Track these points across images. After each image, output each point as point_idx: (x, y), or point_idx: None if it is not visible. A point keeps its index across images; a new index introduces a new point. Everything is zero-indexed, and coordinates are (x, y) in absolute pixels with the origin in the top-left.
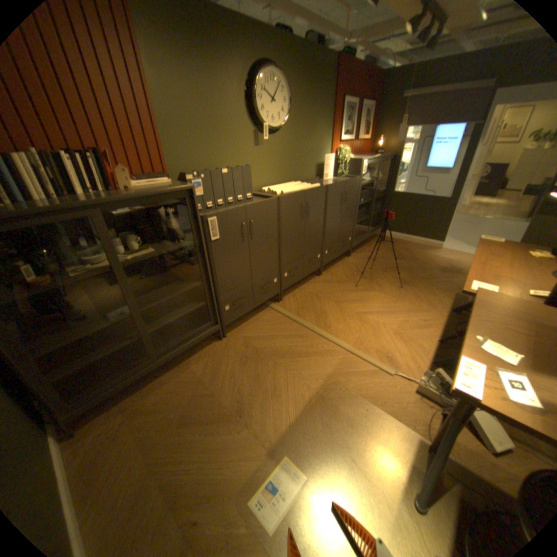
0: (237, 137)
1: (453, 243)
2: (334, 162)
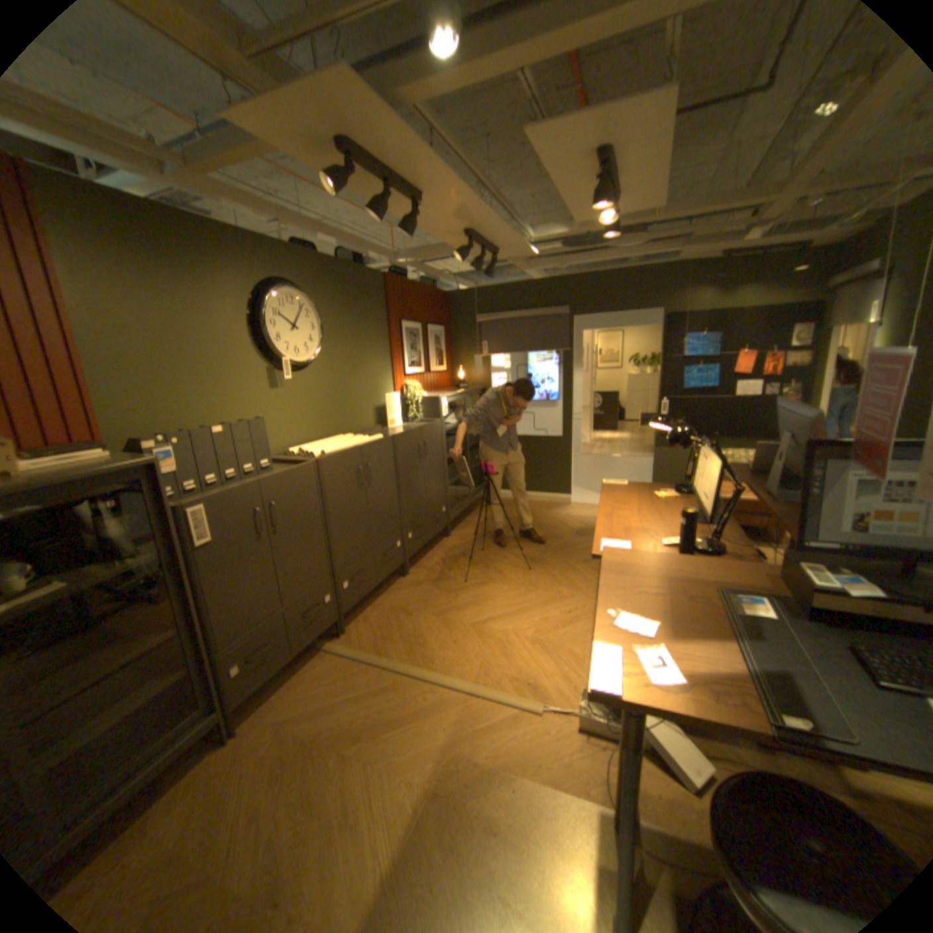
0: (238, 378)
1: (583, 495)
2: (400, 402)
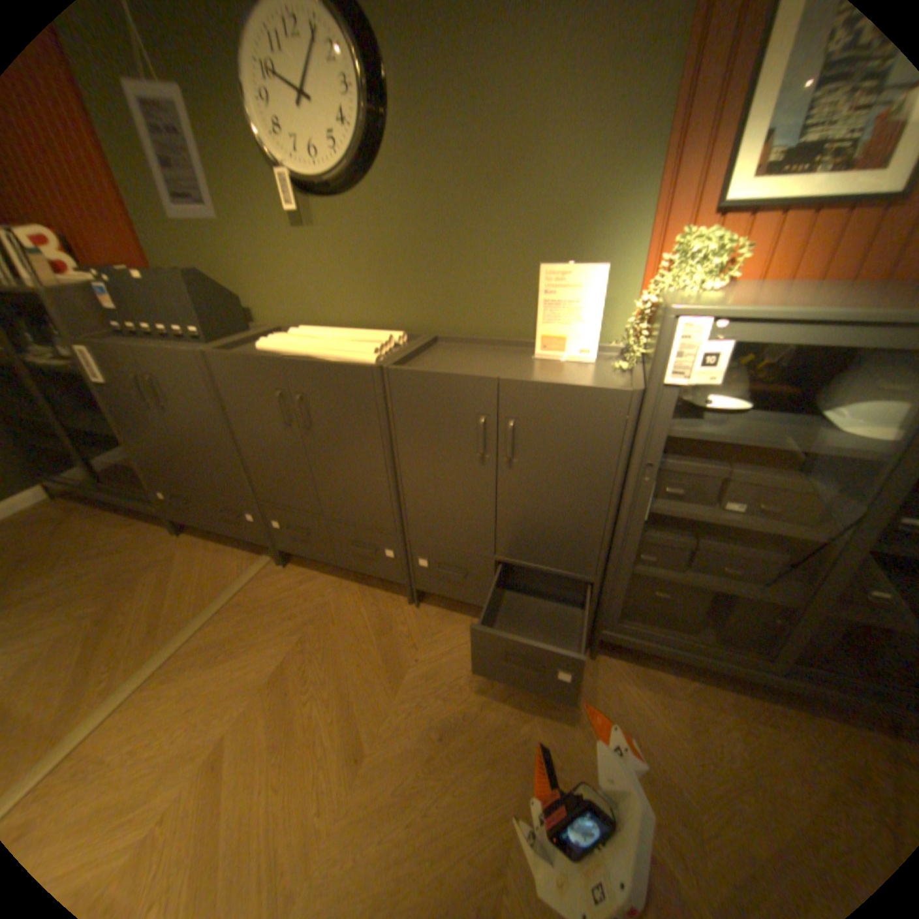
0: (244, 205)
1: None
2: (605, 295)
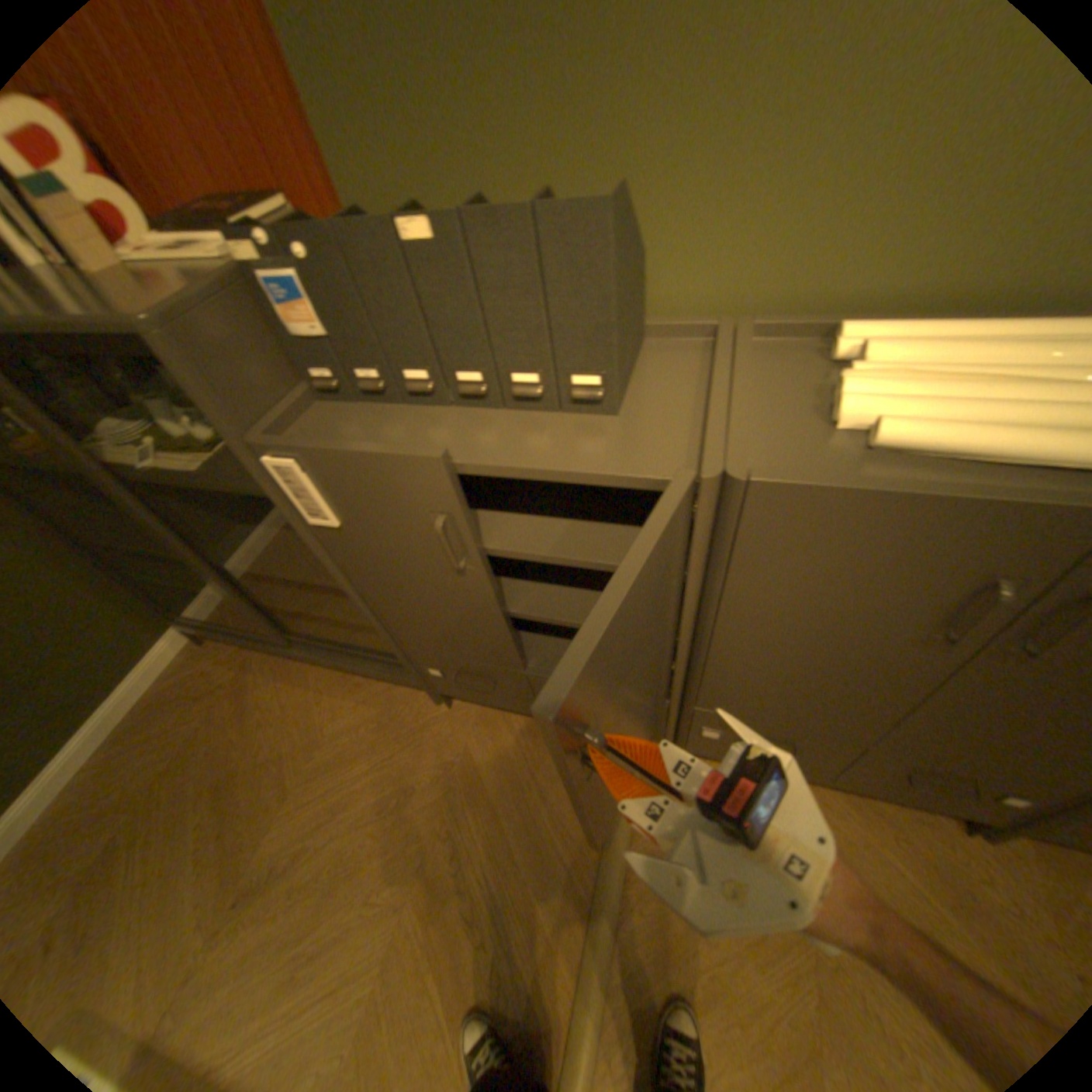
0: None
1: None
2: None
